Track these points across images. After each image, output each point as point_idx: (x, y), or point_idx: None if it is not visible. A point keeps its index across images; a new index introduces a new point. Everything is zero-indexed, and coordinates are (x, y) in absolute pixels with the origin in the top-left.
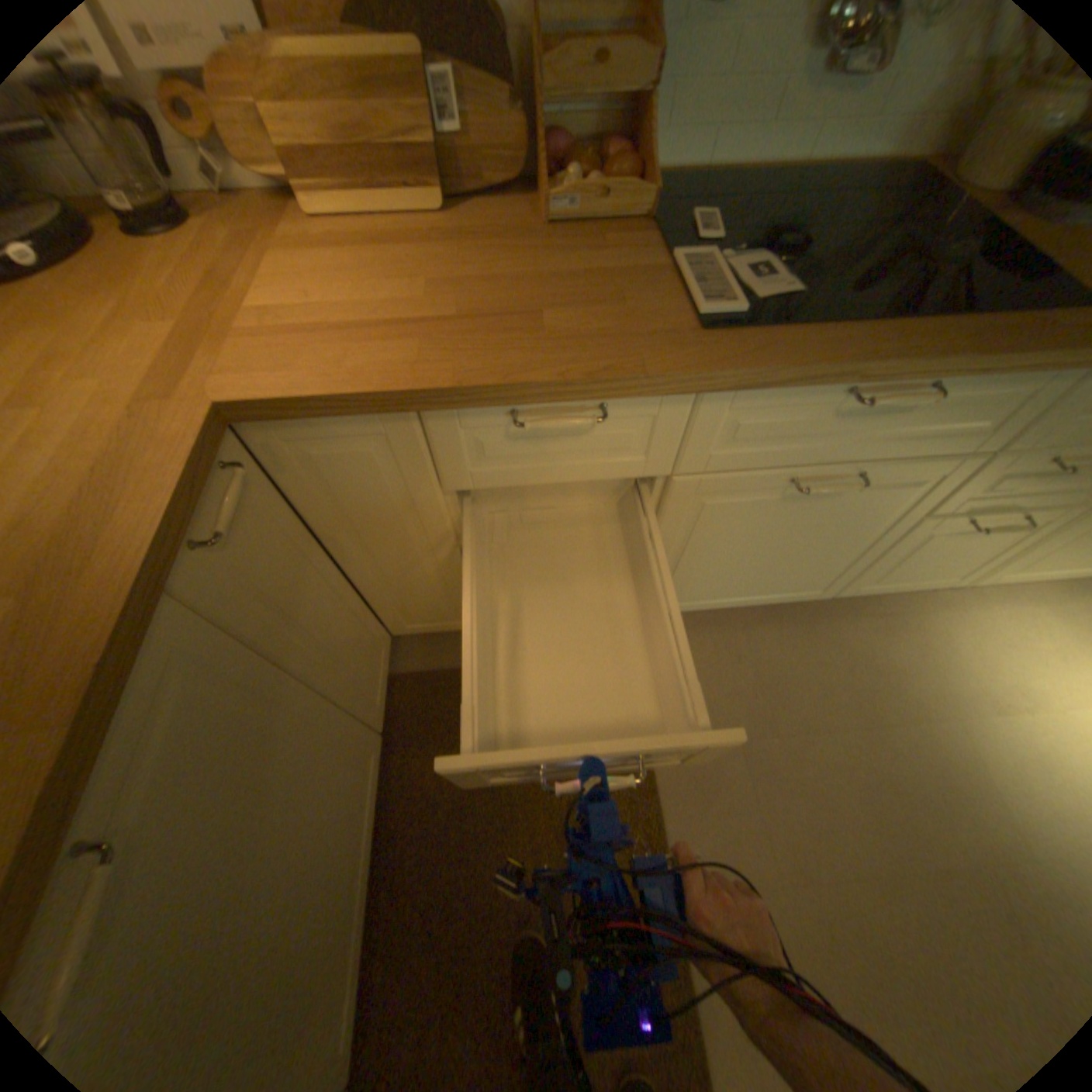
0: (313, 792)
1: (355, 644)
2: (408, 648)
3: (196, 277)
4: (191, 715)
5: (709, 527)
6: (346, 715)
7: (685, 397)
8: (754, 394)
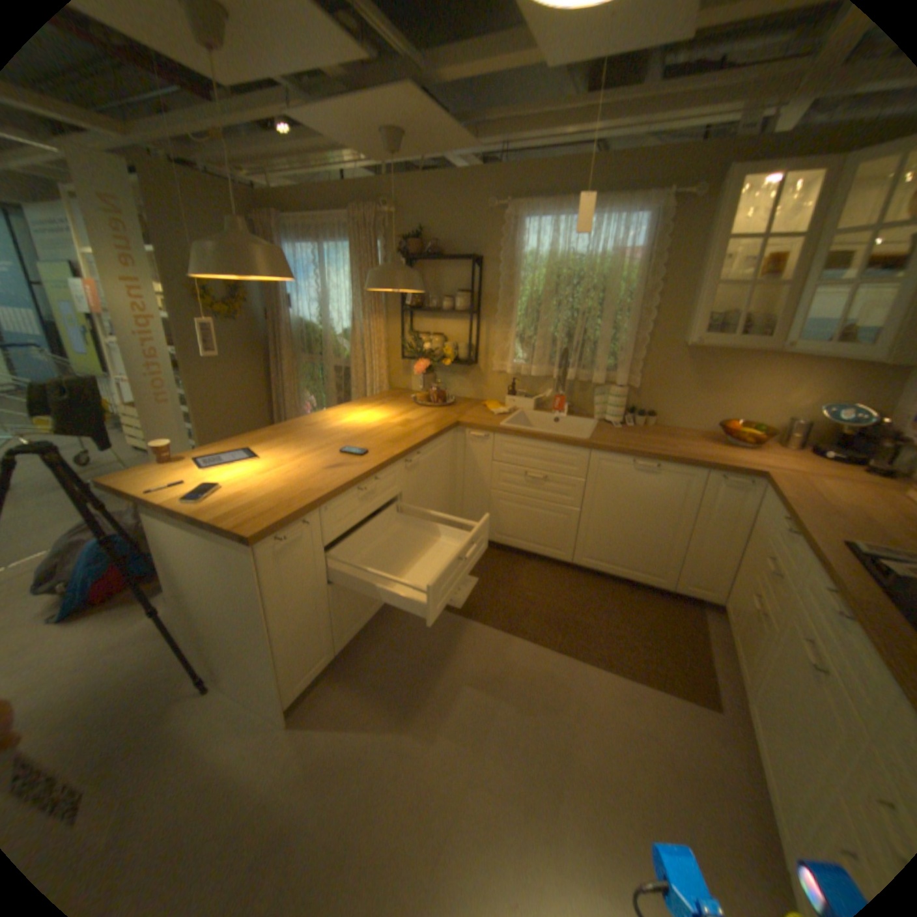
0: (658, 539)
1: (715, 569)
2: (722, 624)
3: (840, 477)
4: (682, 486)
5: (791, 651)
6: (684, 561)
7: (812, 551)
8: (823, 568)
